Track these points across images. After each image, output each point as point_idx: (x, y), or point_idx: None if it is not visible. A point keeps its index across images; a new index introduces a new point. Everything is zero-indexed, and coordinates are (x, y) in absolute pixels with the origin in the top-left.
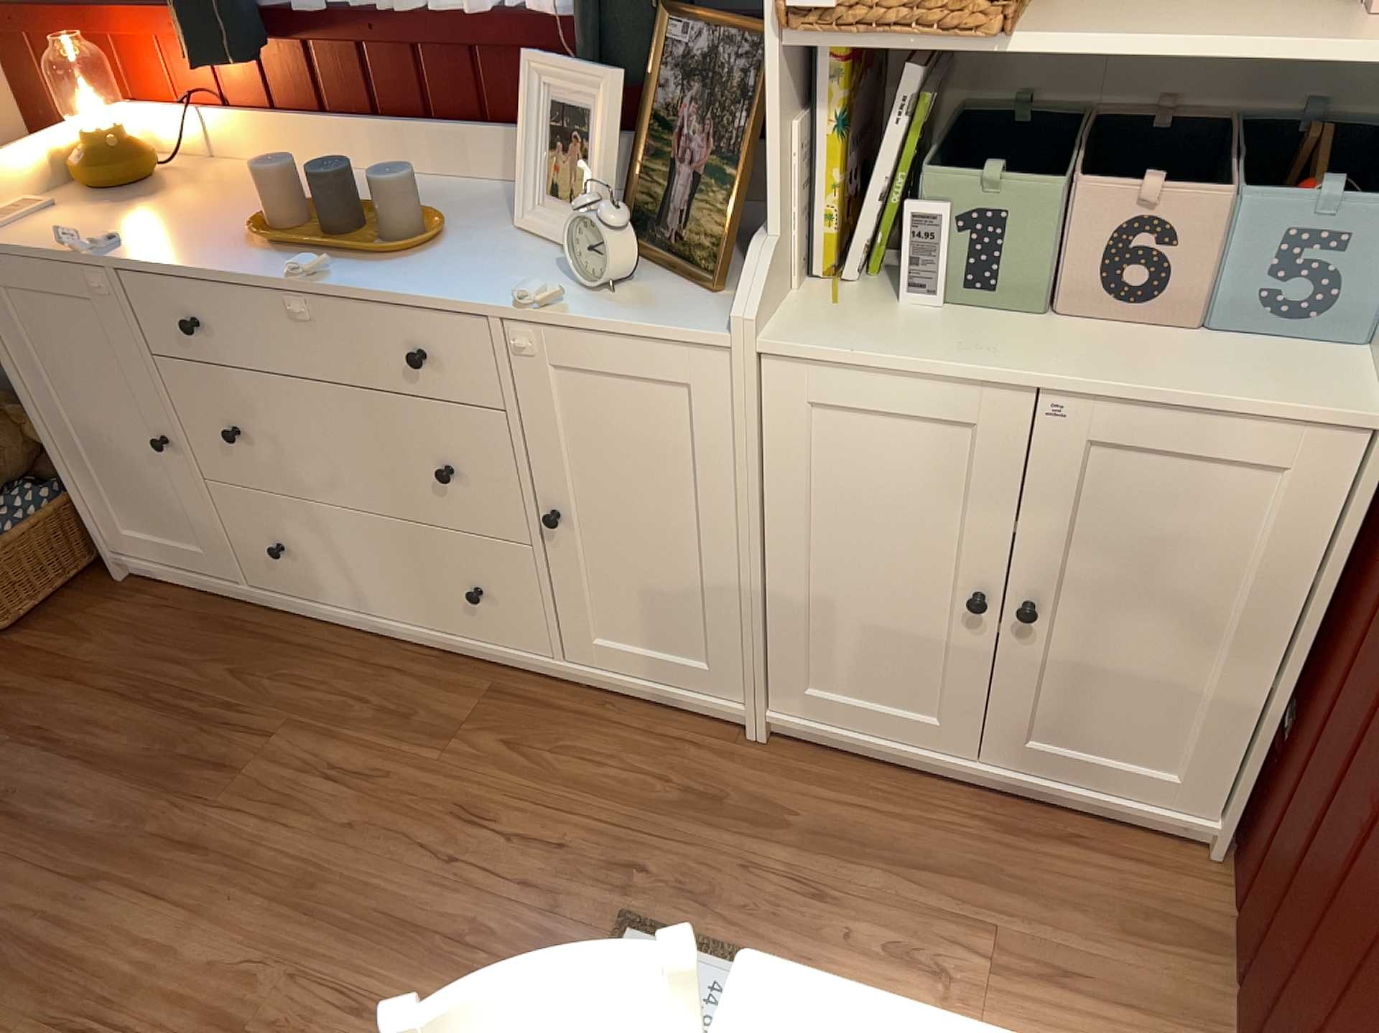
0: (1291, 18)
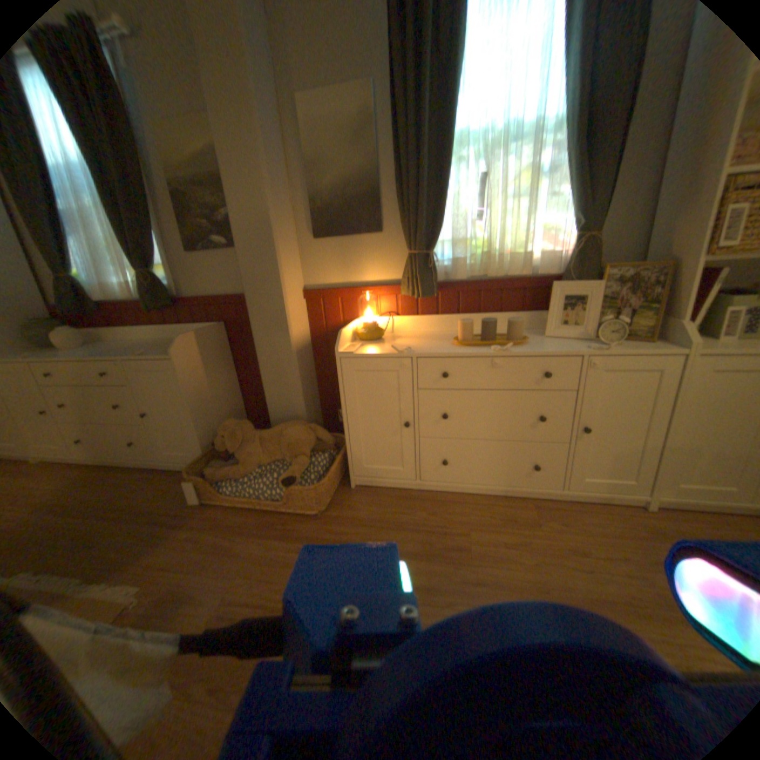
0: None
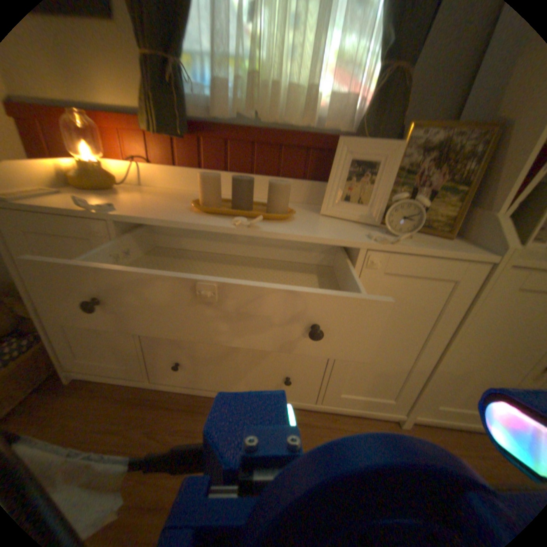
0: None
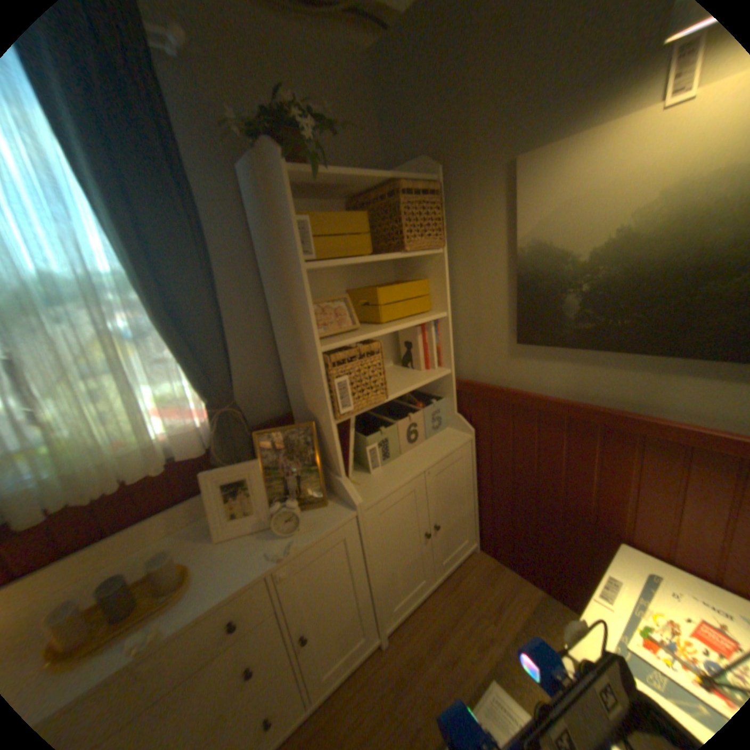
0: (405, 372)
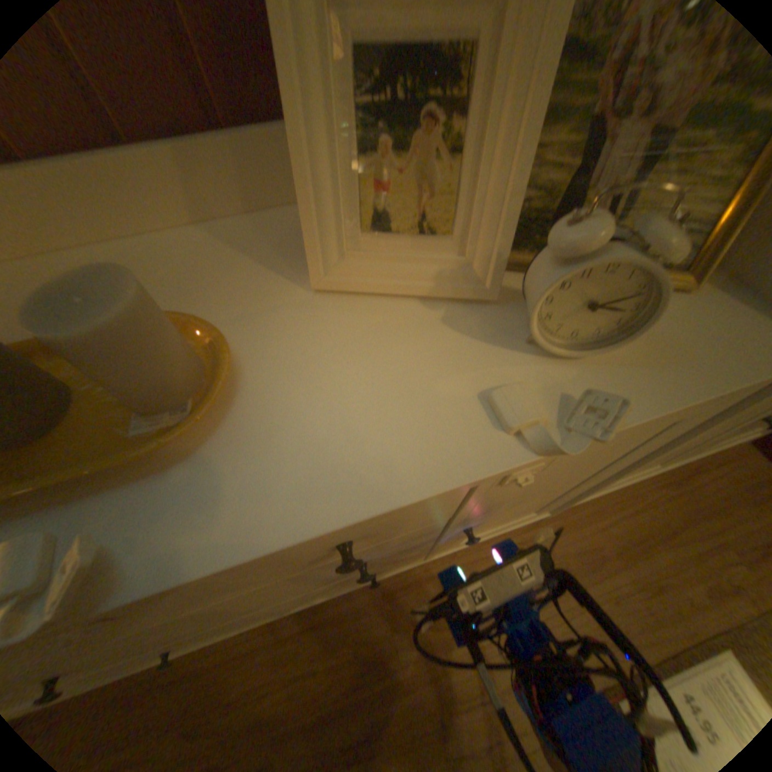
0: None
